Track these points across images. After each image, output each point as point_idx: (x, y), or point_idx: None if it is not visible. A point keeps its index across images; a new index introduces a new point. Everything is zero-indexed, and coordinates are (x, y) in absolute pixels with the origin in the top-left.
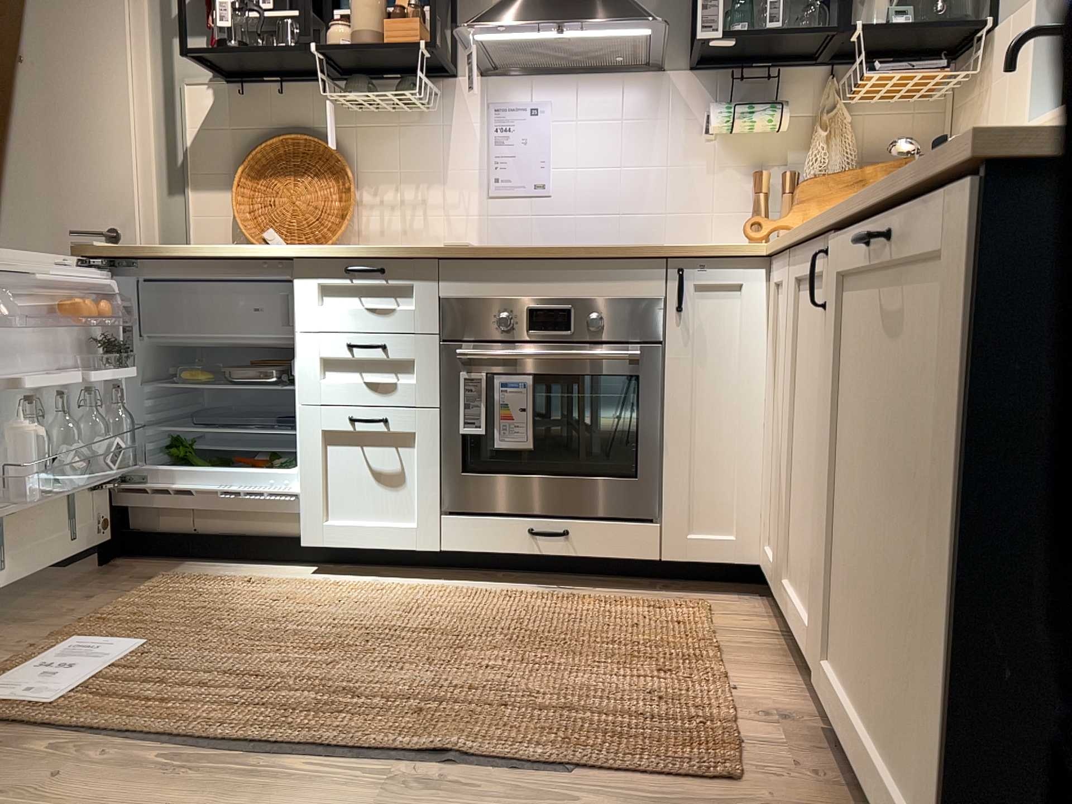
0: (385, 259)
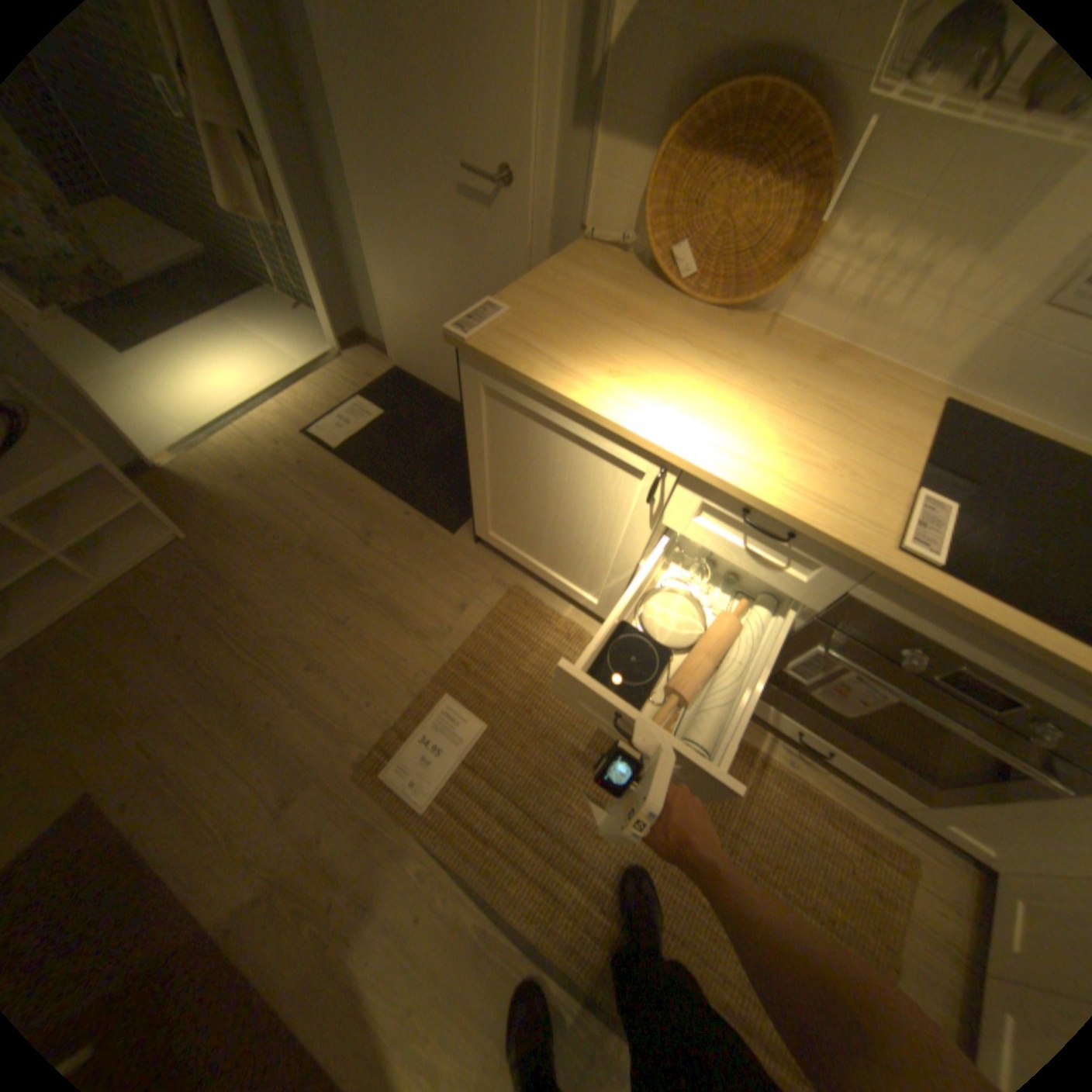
0: (804, 533)
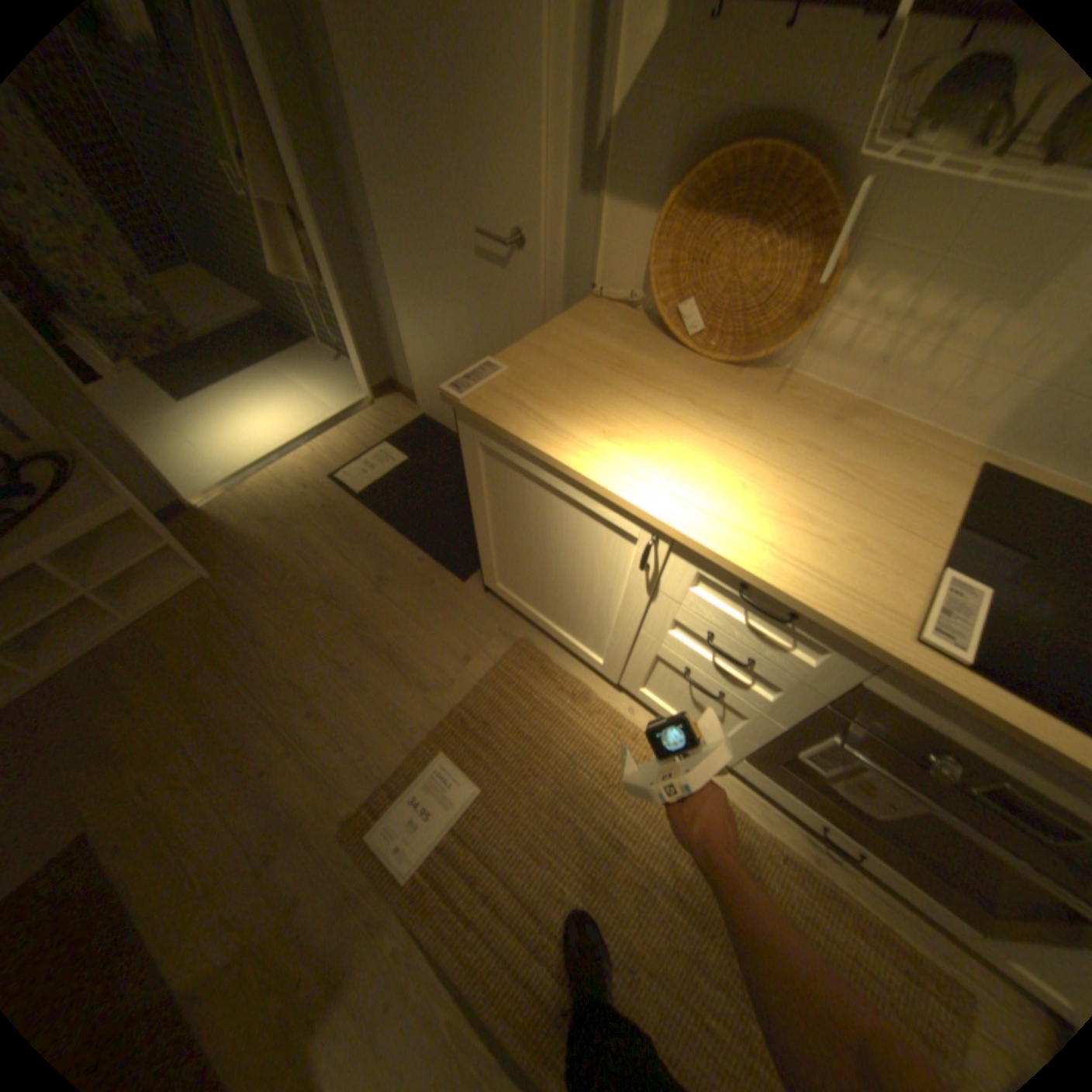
0: (809, 614)
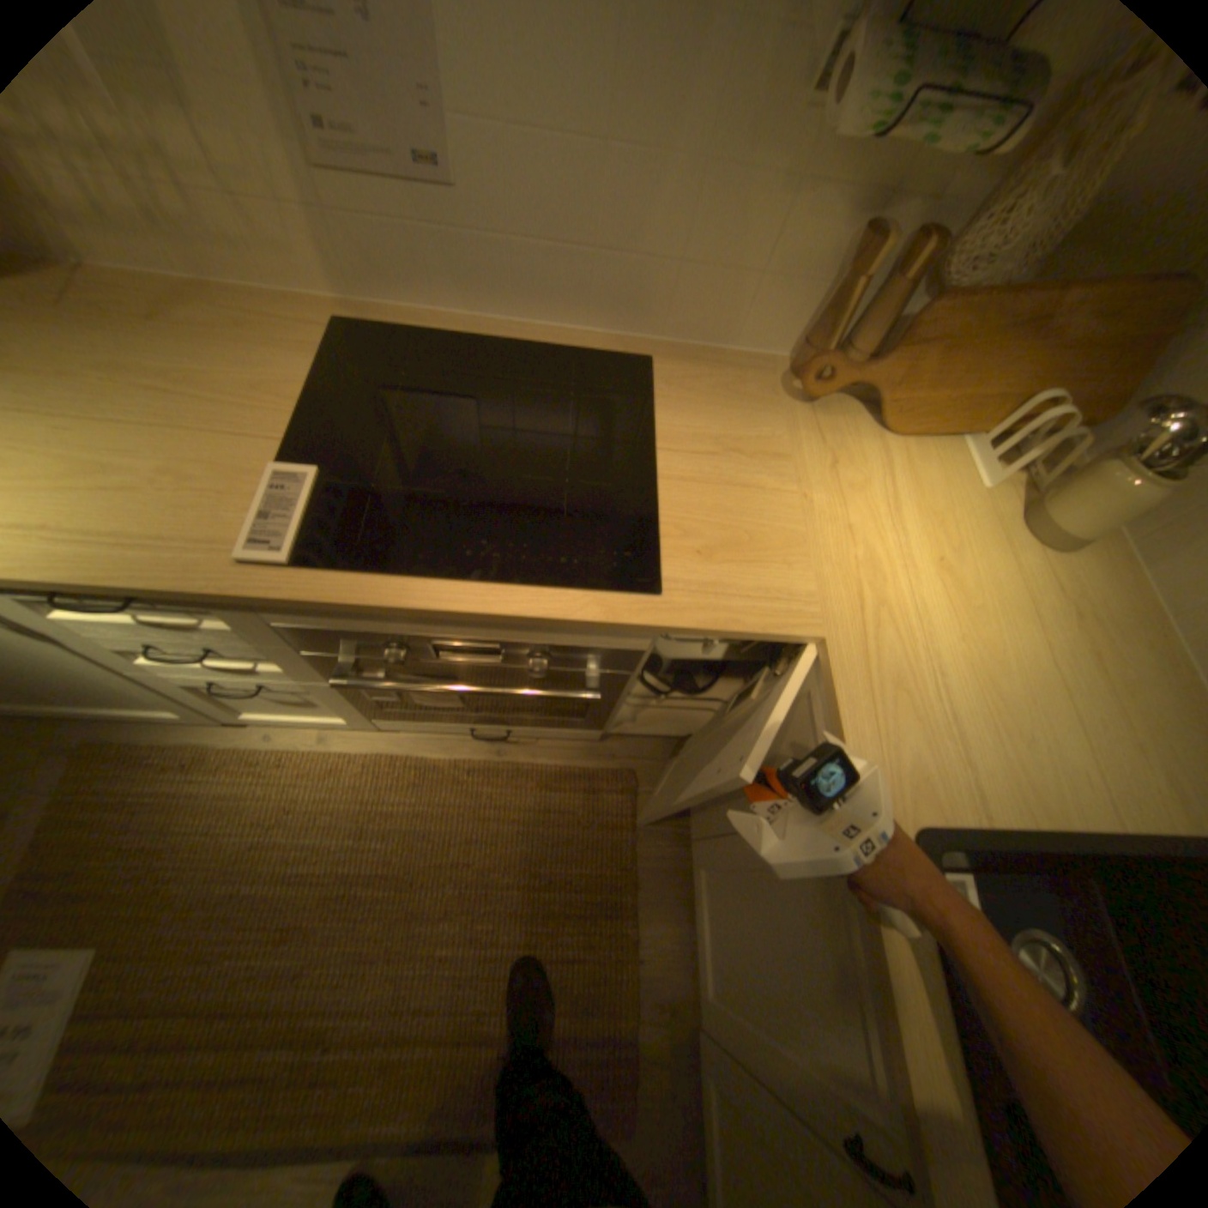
0: (121, 594)
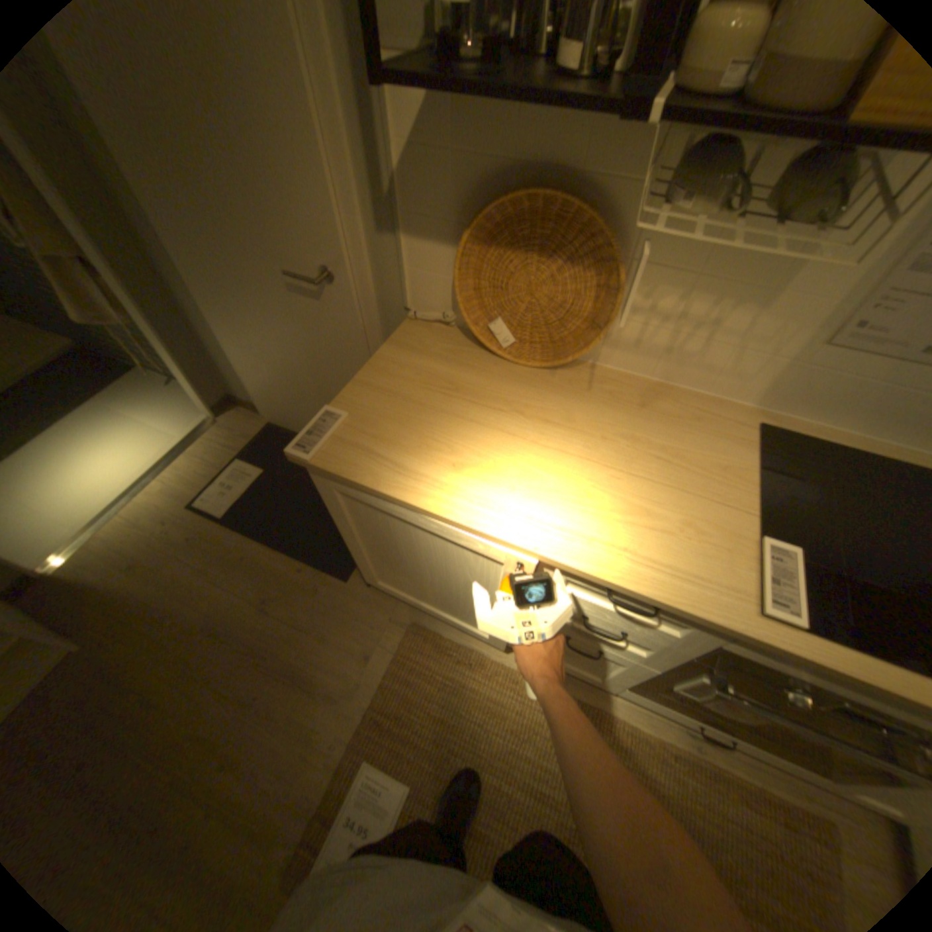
0: (670, 609)
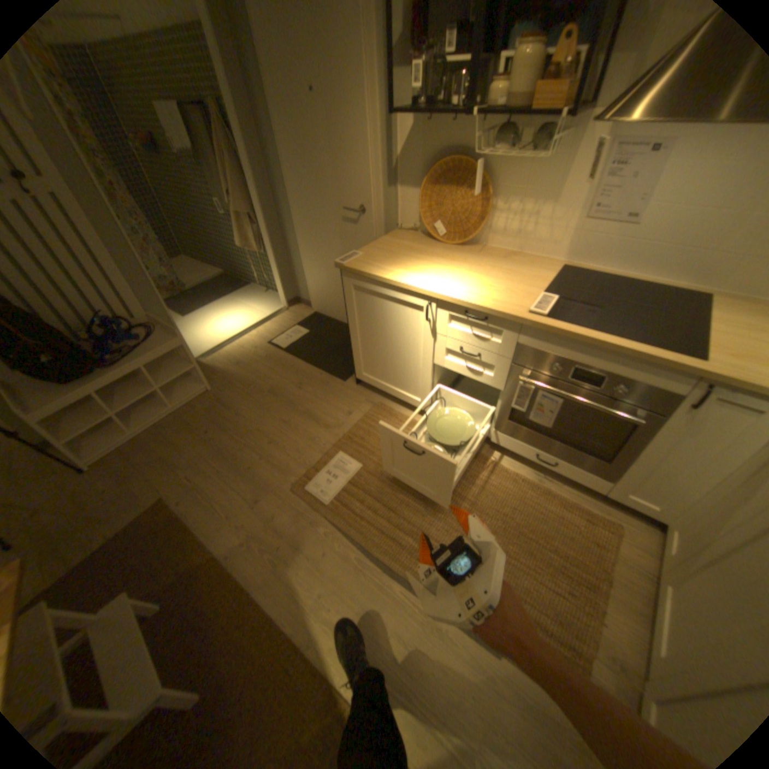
0: (488, 313)
